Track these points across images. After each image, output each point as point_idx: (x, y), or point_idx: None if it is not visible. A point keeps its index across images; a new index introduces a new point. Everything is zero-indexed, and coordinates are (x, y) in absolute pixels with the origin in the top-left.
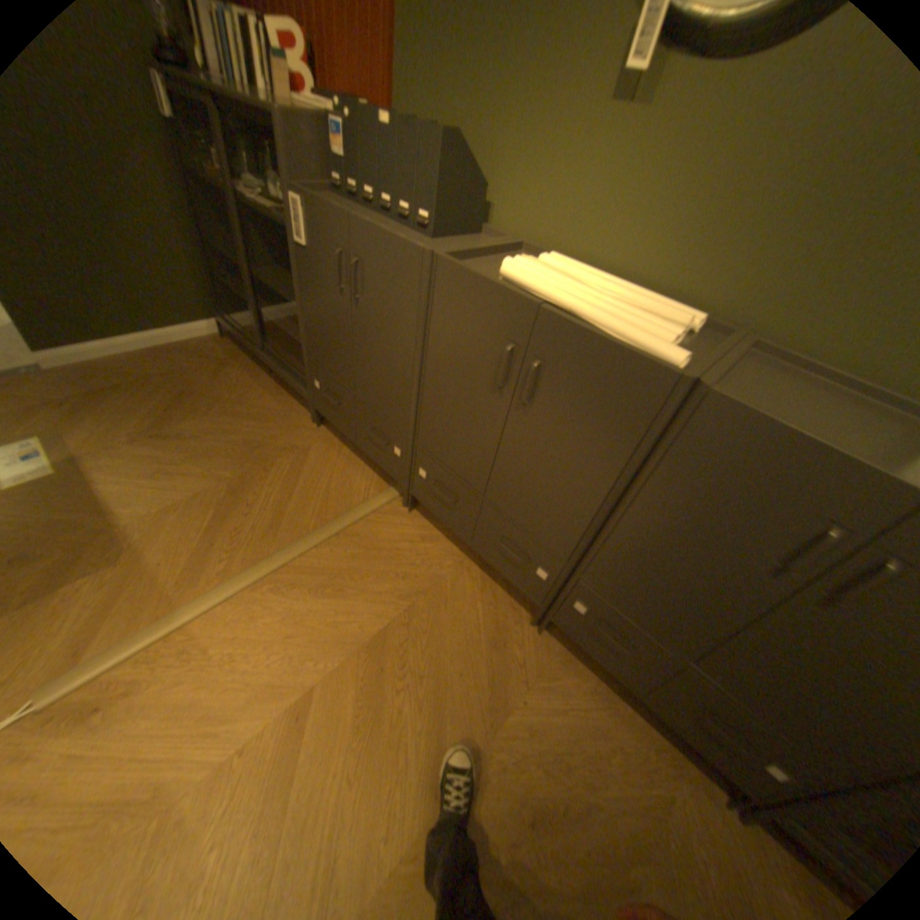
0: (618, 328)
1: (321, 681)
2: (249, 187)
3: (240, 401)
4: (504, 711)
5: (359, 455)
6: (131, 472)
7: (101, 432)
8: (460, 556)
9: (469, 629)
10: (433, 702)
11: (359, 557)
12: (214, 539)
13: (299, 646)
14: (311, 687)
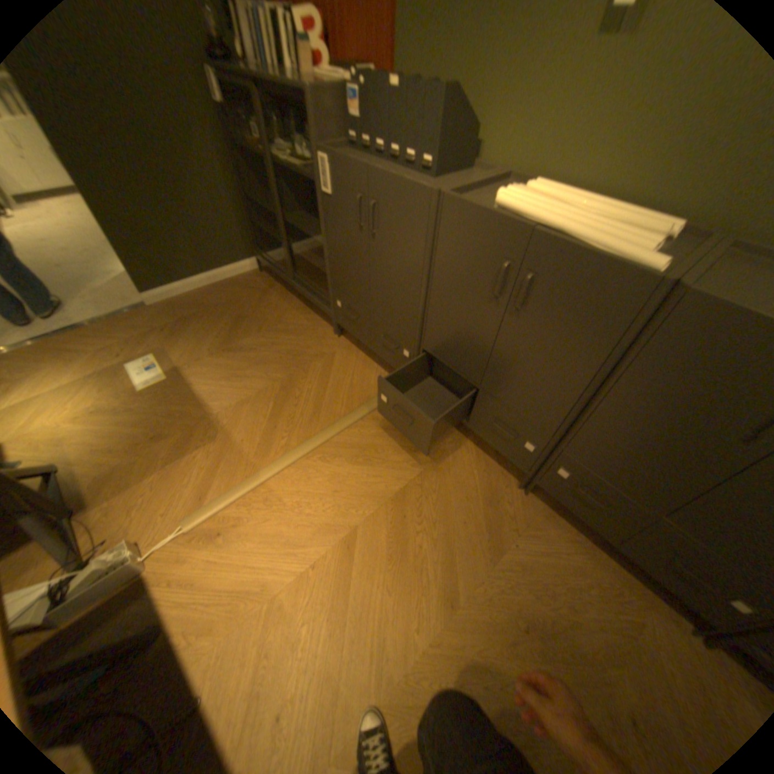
0: (604, 241)
1: (361, 524)
2: (281, 150)
3: (280, 321)
4: (500, 552)
5: (372, 358)
6: (214, 376)
7: (191, 349)
8: (457, 435)
9: (468, 491)
10: (445, 542)
11: (379, 436)
12: (275, 423)
13: (343, 499)
14: (355, 527)
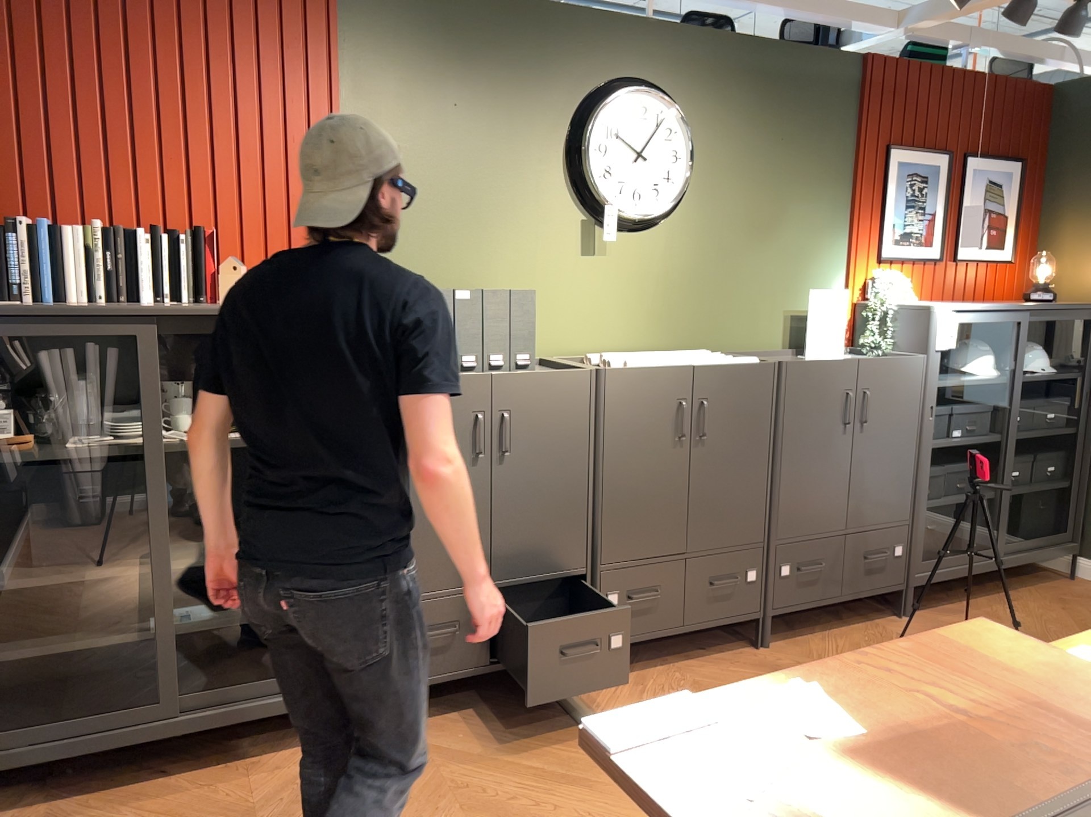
0: (723, 361)
1: None
2: (135, 434)
3: (238, 811)
4: None
5: (470, 706)
6: None
7: None
8: (671, 668)
9: None
10: None
11: None
12: None
13: None
14: None
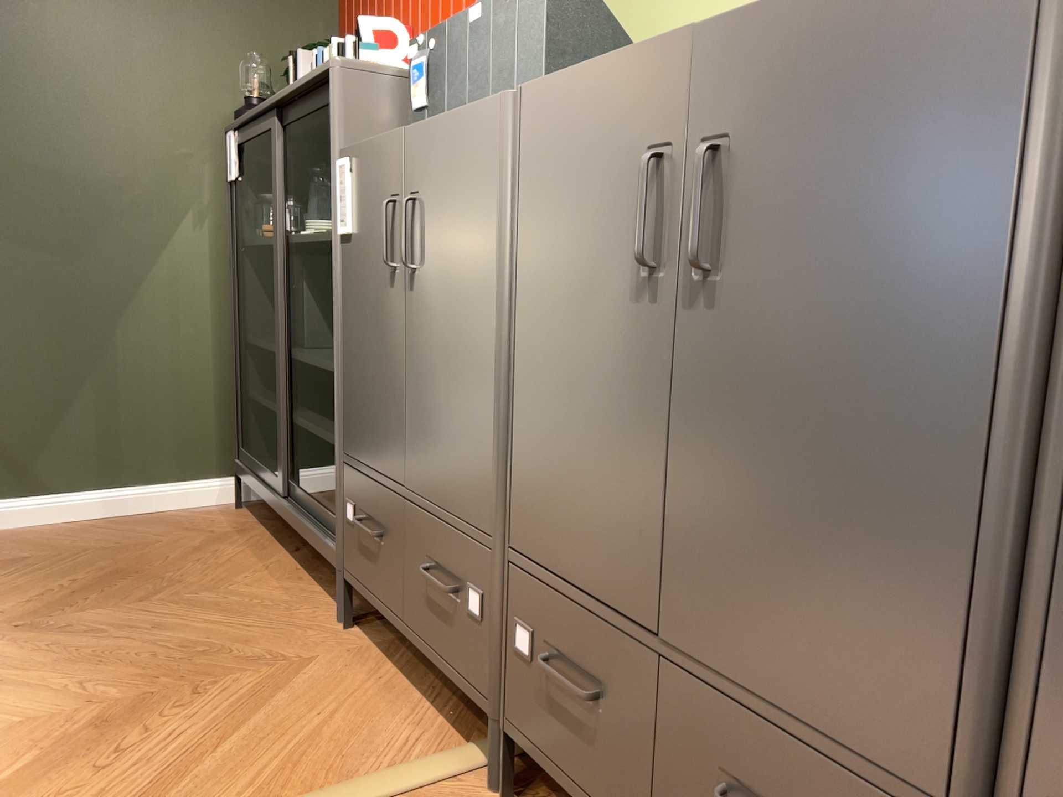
0: None
1: None
2: (315, 234)
3: (214, 585)
4: None
5: (414, 681)
6: None
7: None
8: None
9: None
10: None
11: None
12: None
13: None
14: None
